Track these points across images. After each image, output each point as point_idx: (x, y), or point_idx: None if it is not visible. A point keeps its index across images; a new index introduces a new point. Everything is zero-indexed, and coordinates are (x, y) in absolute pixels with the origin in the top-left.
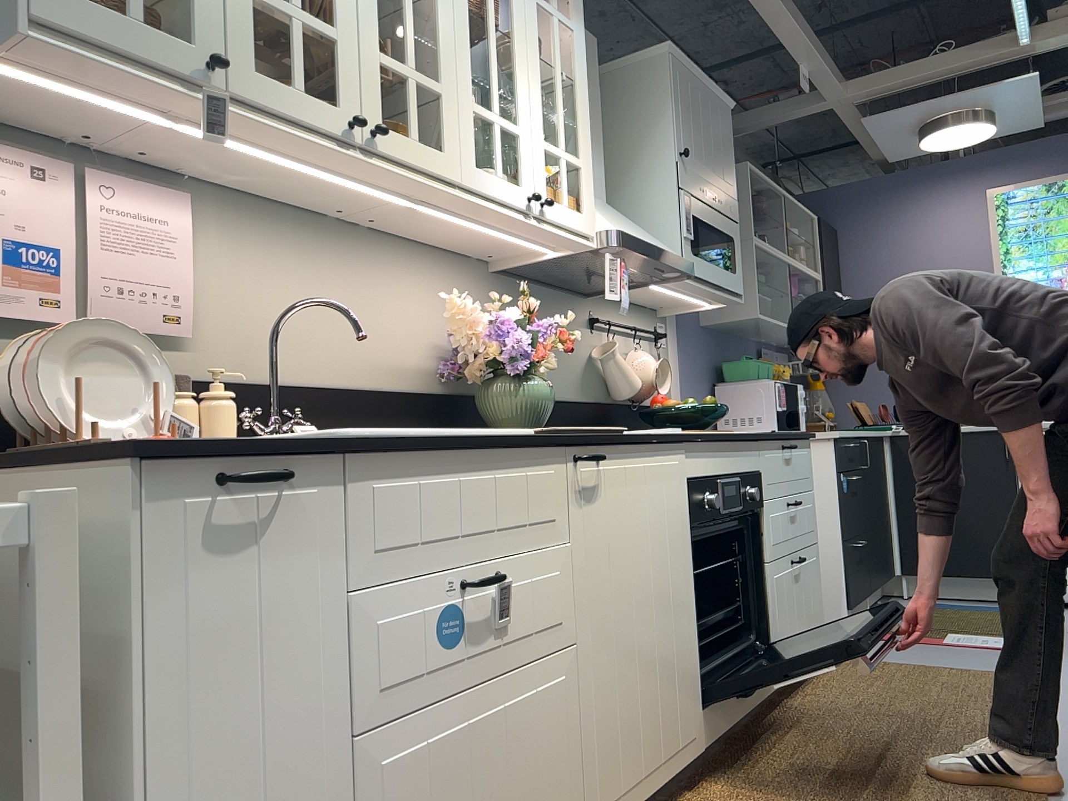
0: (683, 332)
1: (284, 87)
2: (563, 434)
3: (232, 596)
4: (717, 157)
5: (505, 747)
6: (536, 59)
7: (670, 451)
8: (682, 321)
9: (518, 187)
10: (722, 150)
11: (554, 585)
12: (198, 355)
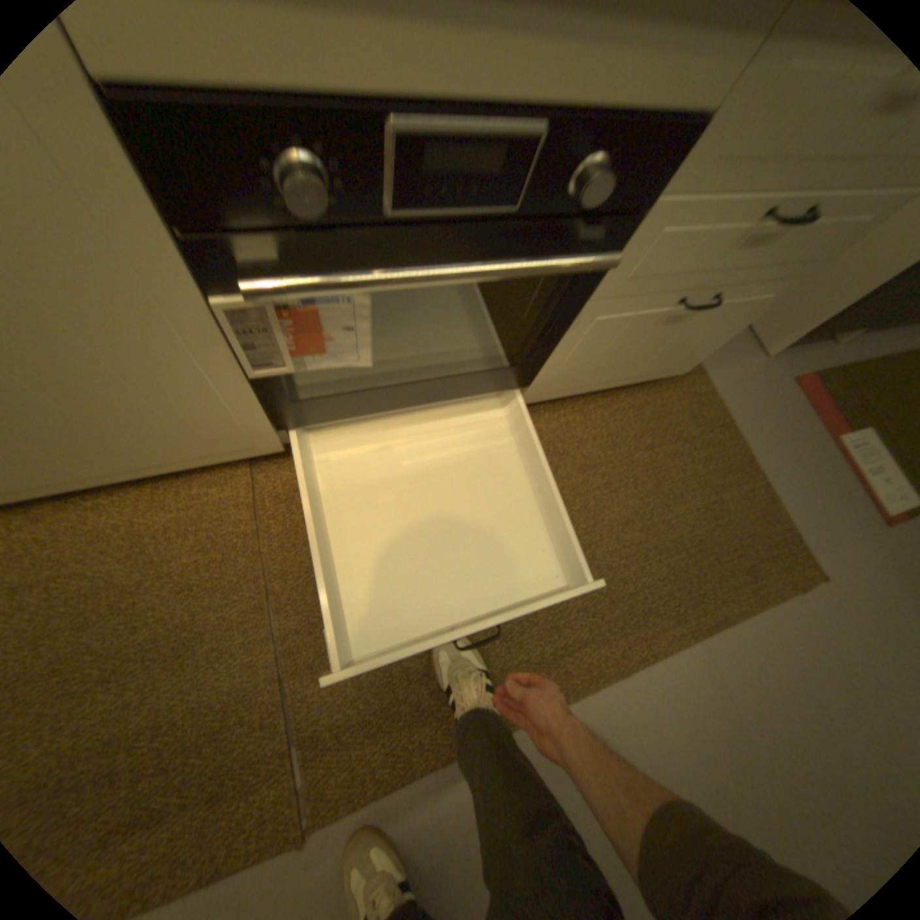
0: None
1: None
2: None
3: None
4: None
5: None
6: None
7: None
8: None
9: None
10: None
11: None
12: None
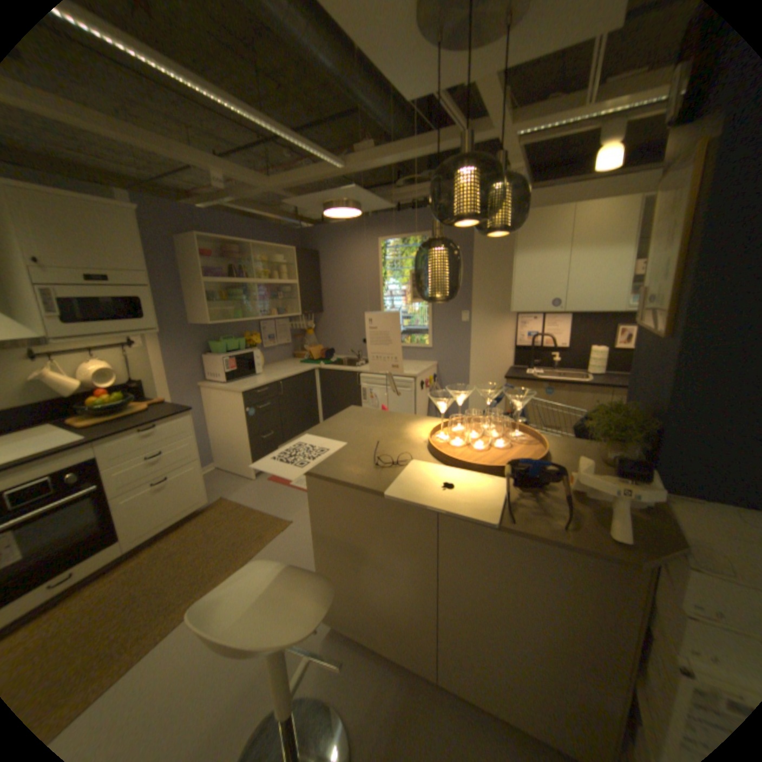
0: (163, 333)
1: None
2: None
3: None
4: (106, 248)
5: None
6: None
7: None
8: (162, 327)
9: None
10: (117, 241)
11: None
12: None
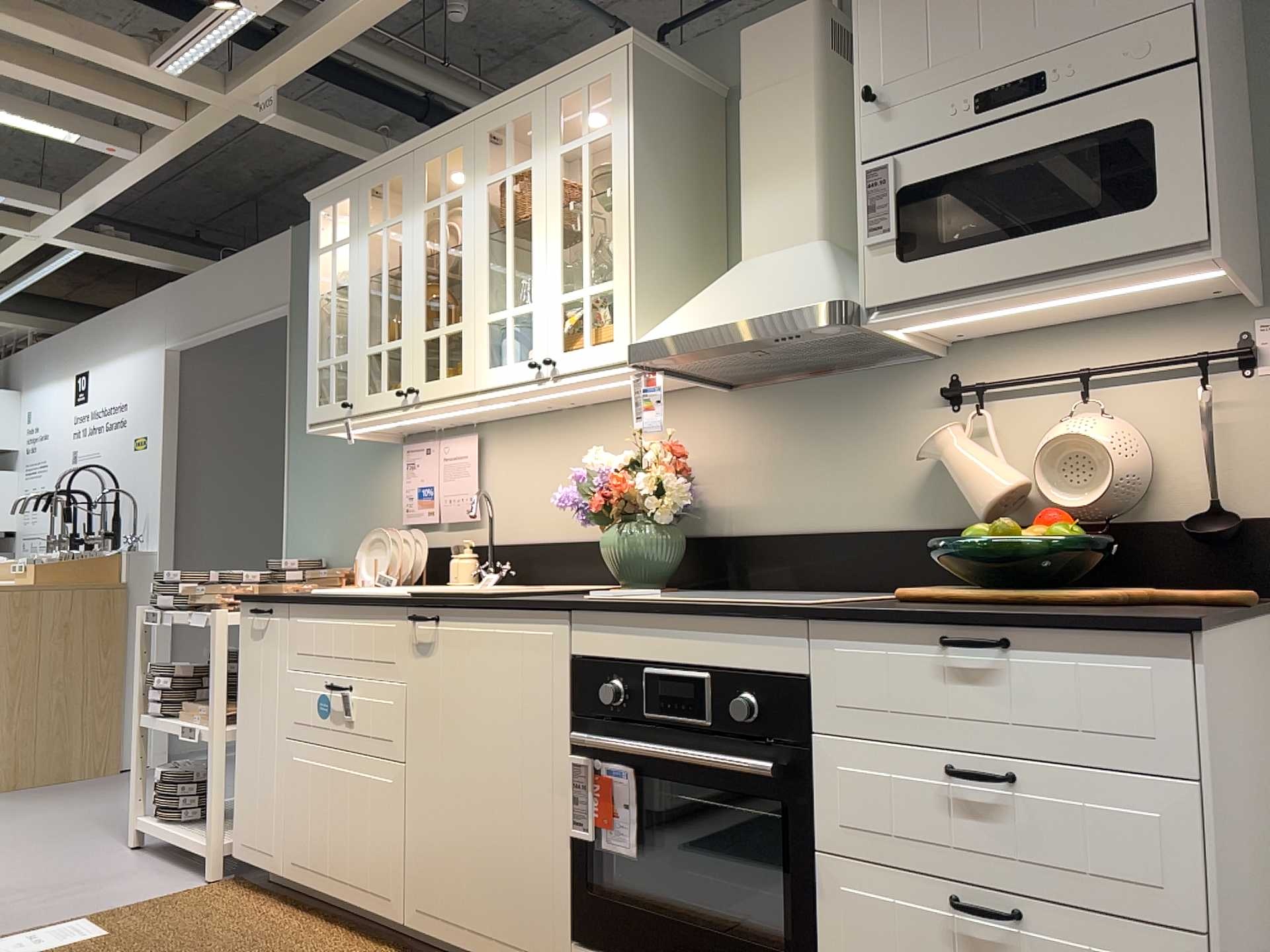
0: None
1: (377, 394)
2: (422, 596)
3: (257, 657)
4: None
5: (349, 798)
6: (553, 216)
7: (535, 620)
8: None
9: (527, 360)
10: None
11: (387, 710)
12: (486, 529)
